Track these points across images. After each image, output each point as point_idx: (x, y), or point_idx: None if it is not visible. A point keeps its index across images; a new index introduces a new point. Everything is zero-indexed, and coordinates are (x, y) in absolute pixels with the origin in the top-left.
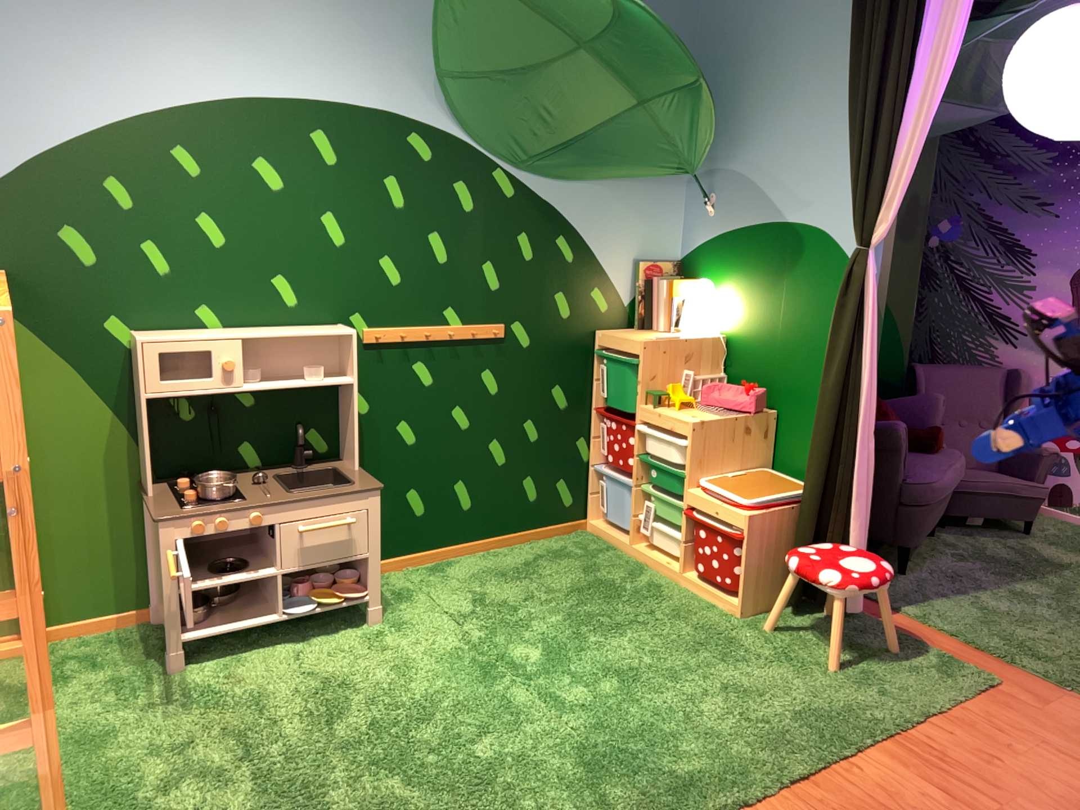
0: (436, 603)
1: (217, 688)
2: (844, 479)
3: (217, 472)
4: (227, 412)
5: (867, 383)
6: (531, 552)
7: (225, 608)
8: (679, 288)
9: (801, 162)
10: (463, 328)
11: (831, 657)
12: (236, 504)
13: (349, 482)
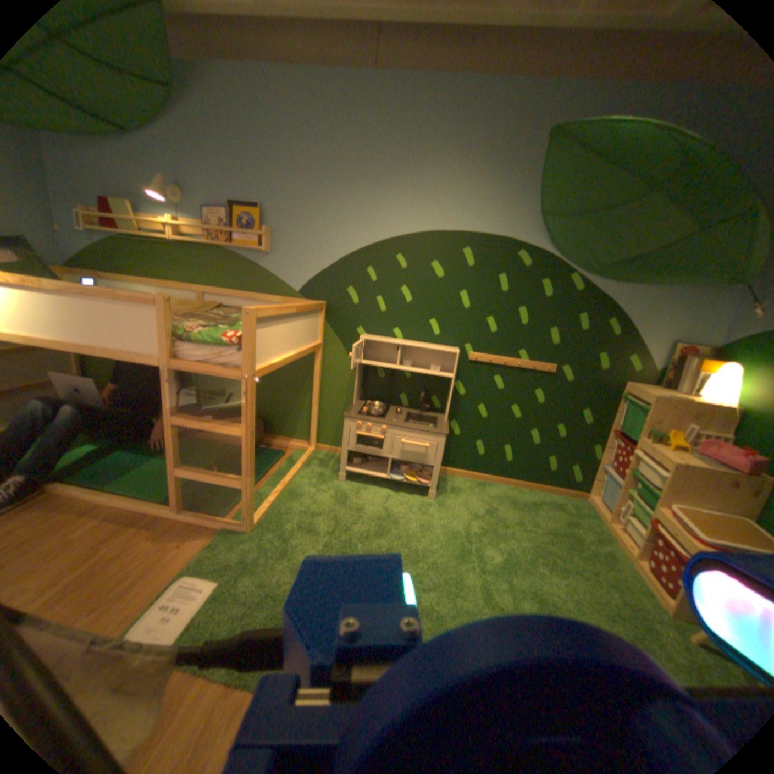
0: (464, 503)
1: (342, 496)
2: None
3: (383, 402)
4: (393, 376)
5: None
6: (539, 498)
7: (366, 462)
8: (707, 363)
9: None
10: (526, 361)
11: None
12: (373, 418)
13: (434, 424)
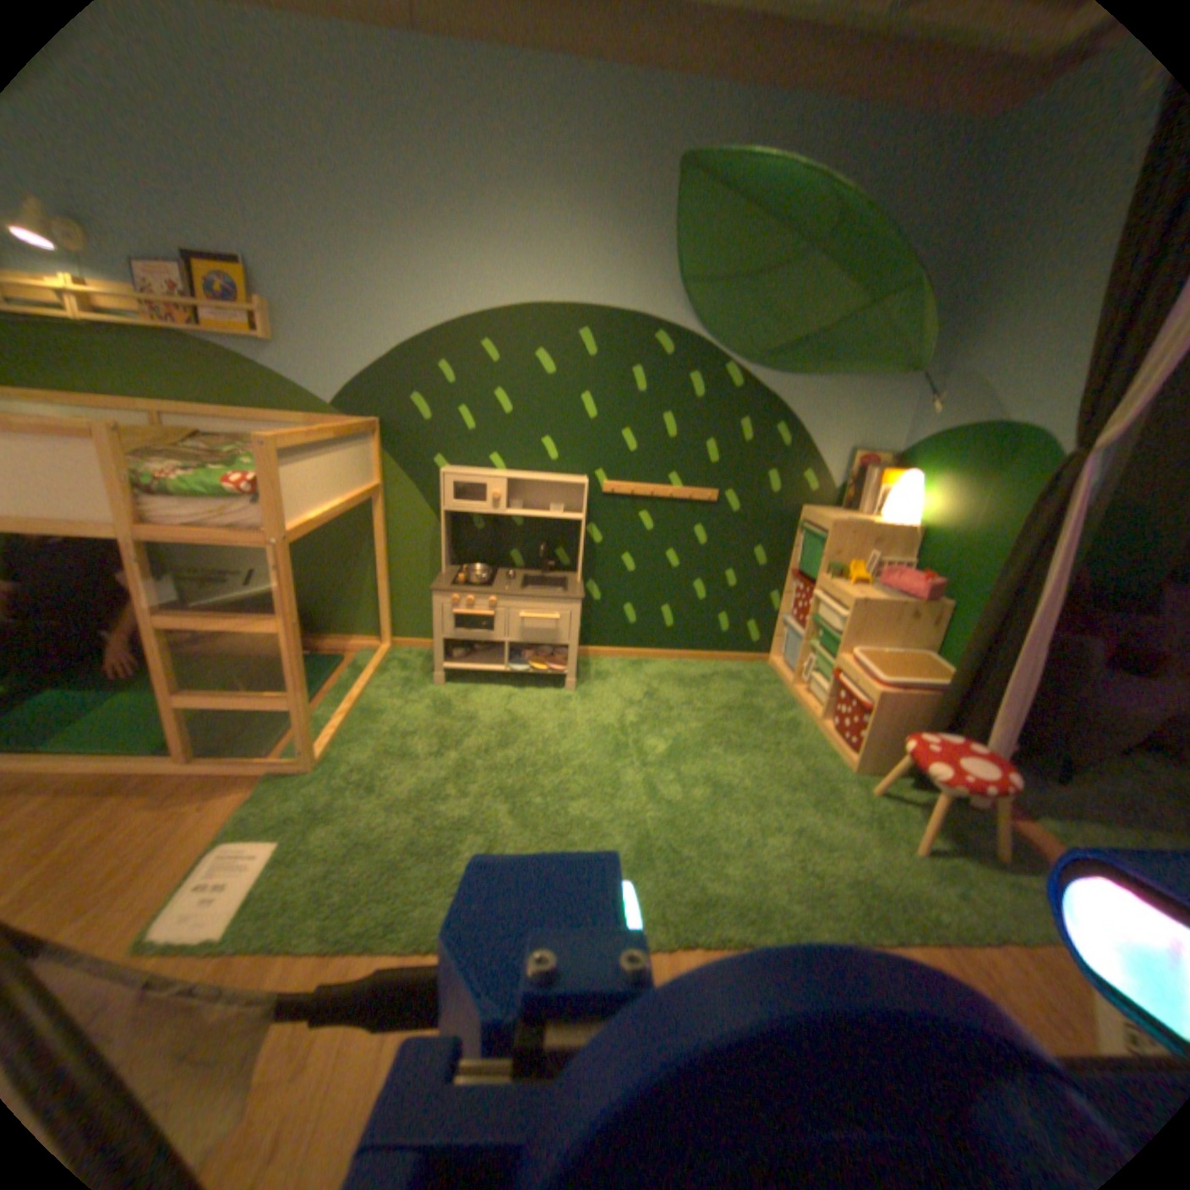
0: (615, 687)
1: (443, 703)
2: (996, 685)
3: (488, 564)
4: (497, 524)
5: (1057, 593)
6: (709, 668)
7: (472, 653)
8: (888, 473)
9: (1046, 349)
10: (679, 487)
11: (928, 847)
12: (475, 588)
13: (564, 587)
